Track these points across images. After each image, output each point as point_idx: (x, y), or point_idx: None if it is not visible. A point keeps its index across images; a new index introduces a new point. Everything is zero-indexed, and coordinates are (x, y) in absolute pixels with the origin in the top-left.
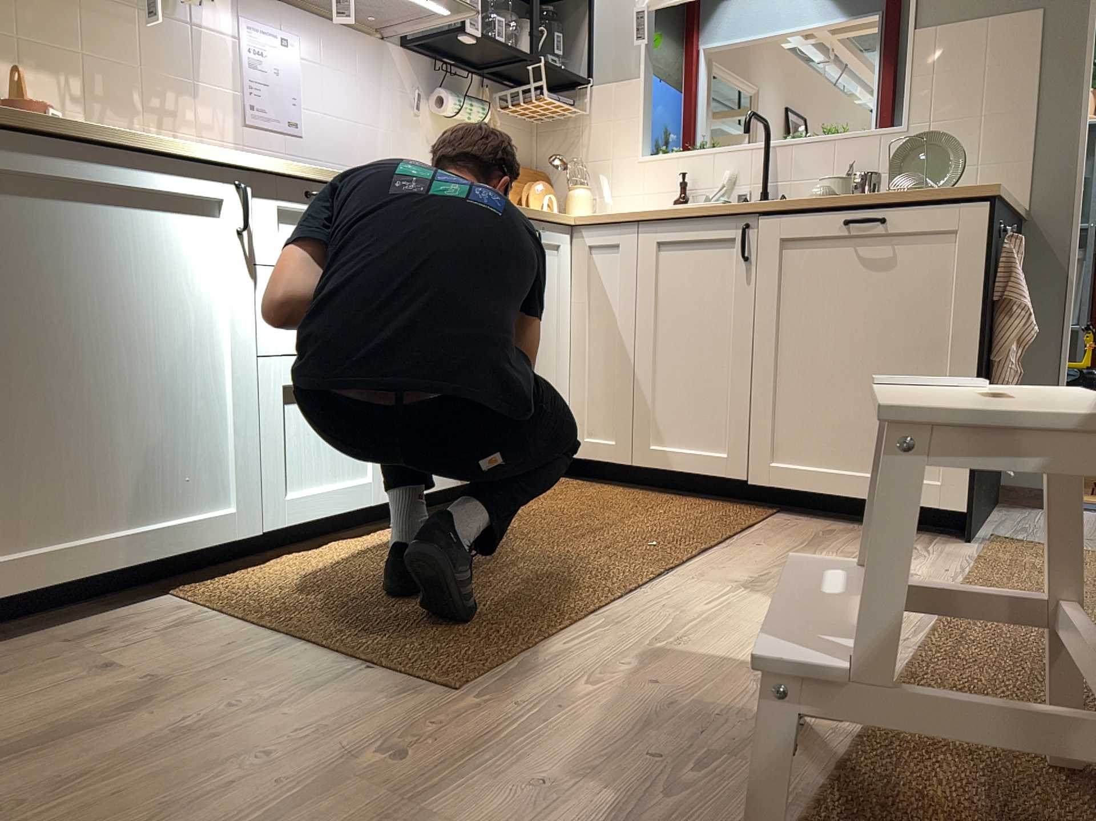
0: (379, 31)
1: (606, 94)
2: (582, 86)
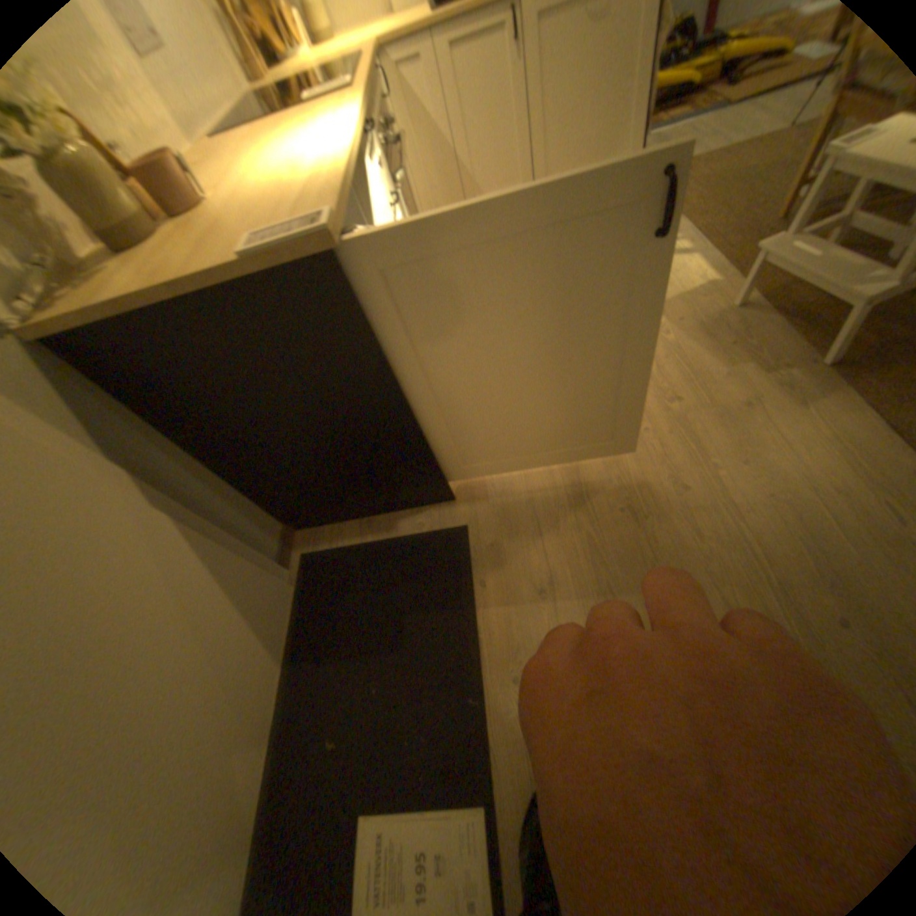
0: None
1: None
2: None
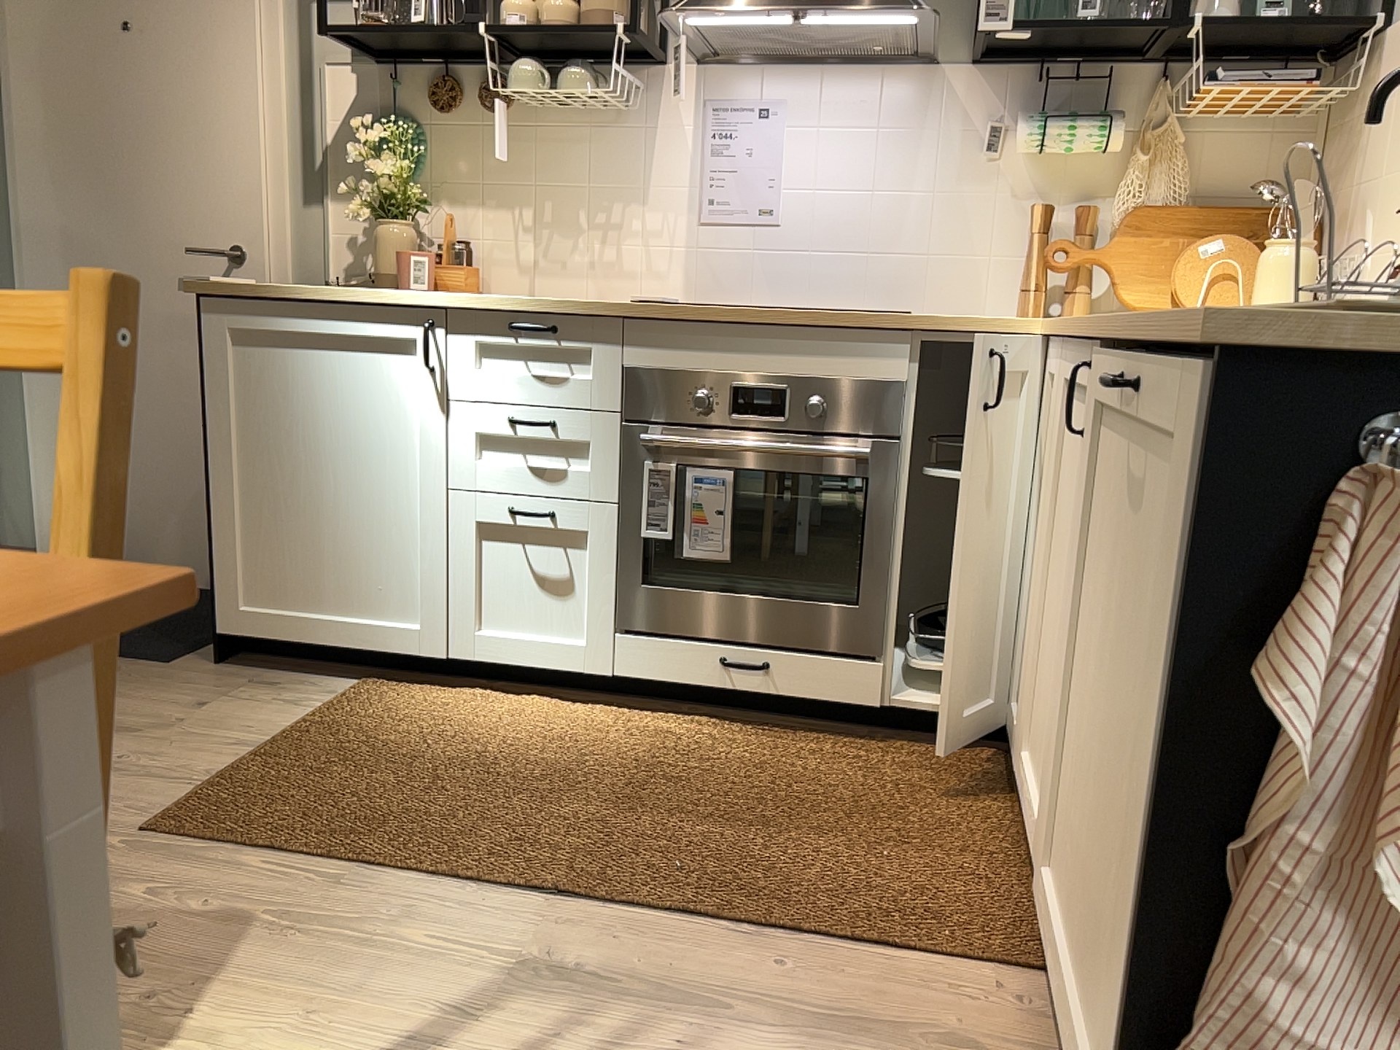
0: (906, 54)
1: (1398, 41)
2: (1374, 31)
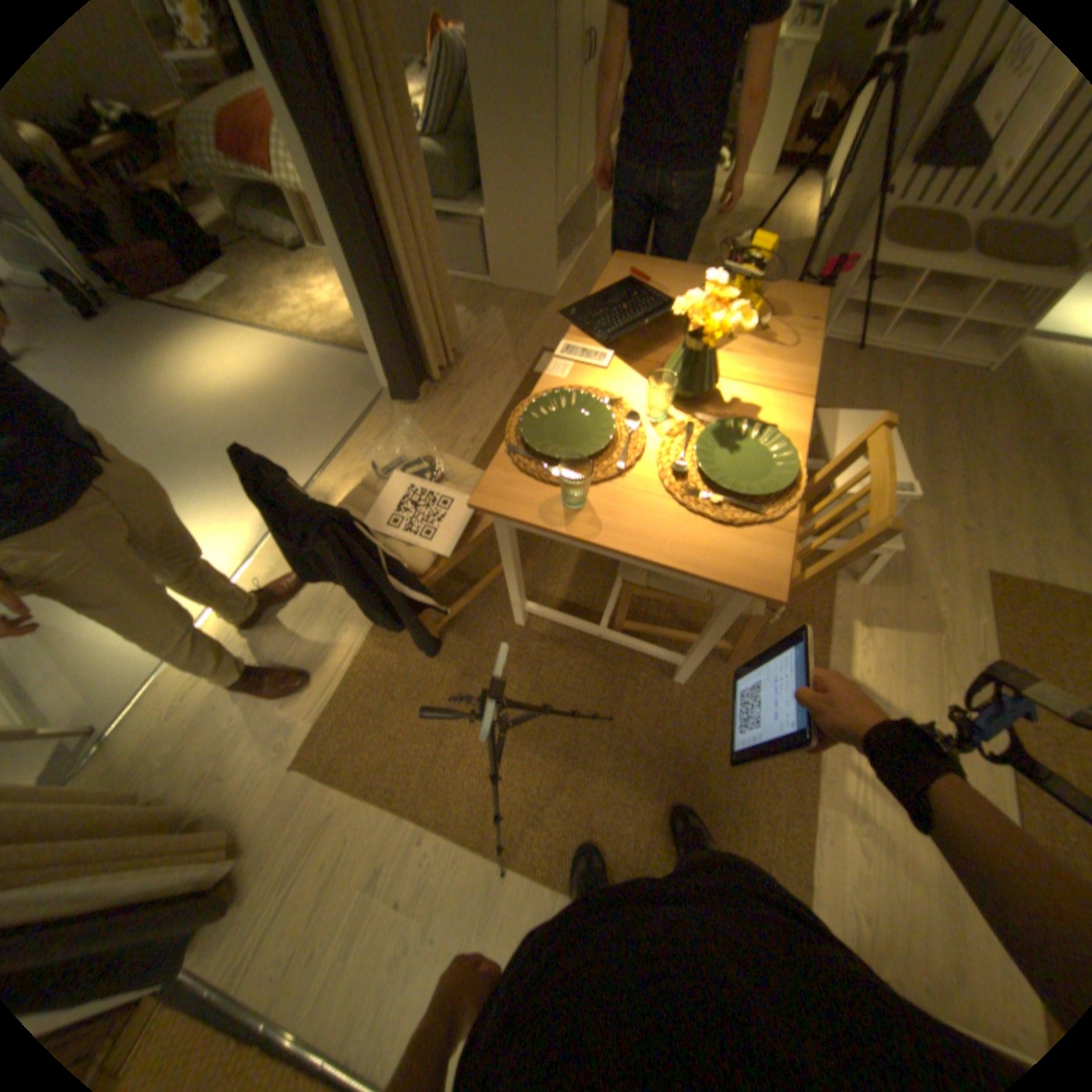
0: None
1: None
2: None
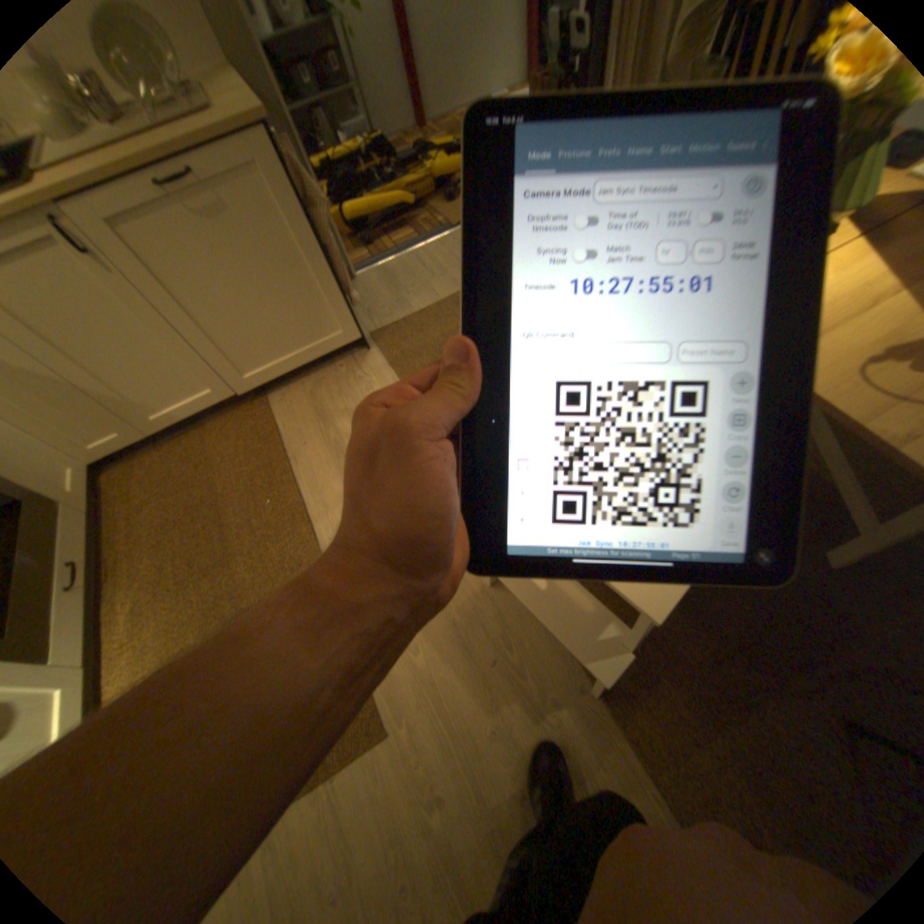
0: None
1: None
2: None
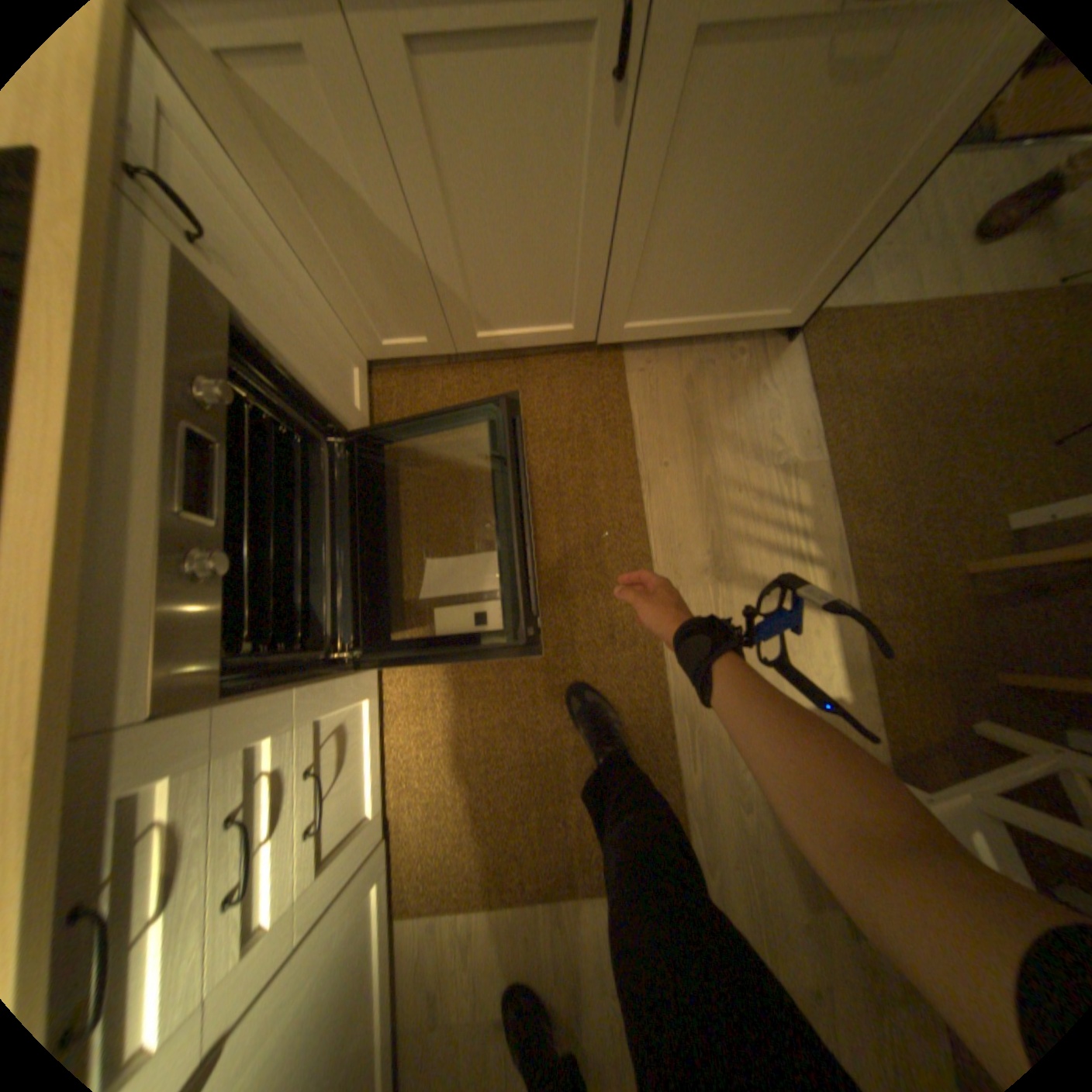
0: None
1: None
2: None
